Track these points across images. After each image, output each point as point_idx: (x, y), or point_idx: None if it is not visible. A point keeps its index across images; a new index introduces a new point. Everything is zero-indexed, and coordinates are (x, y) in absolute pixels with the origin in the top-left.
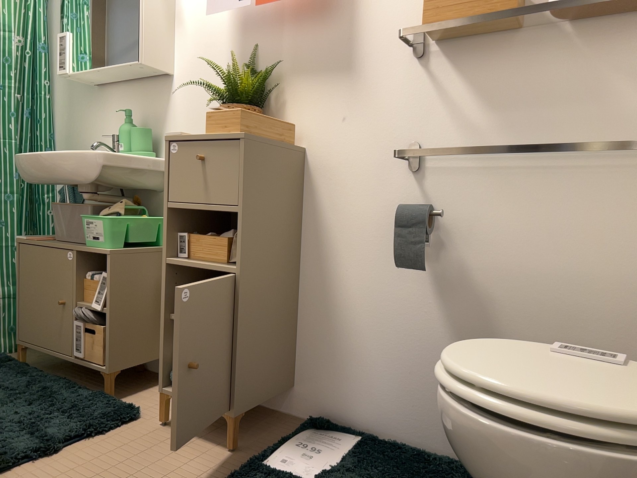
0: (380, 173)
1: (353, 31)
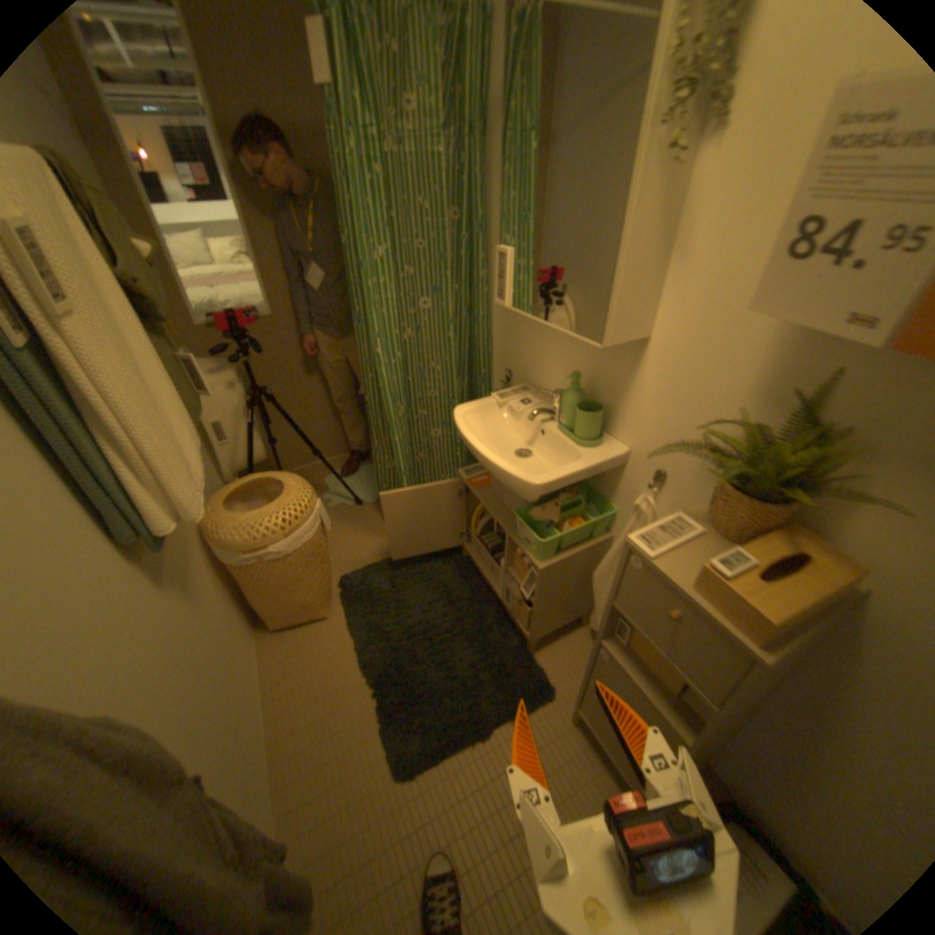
0: None
1: None
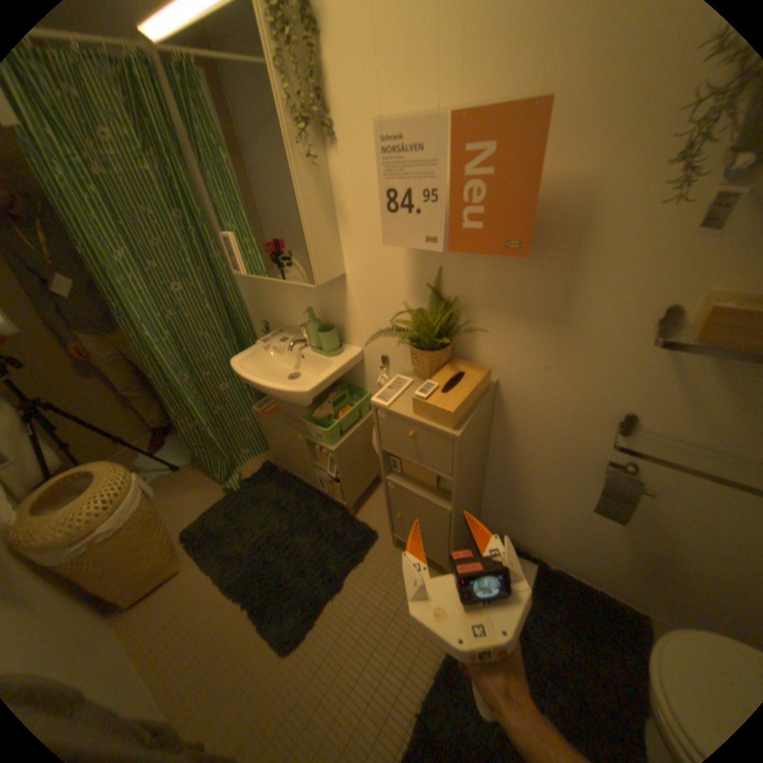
0: (584, 424)
1: (575, 282)
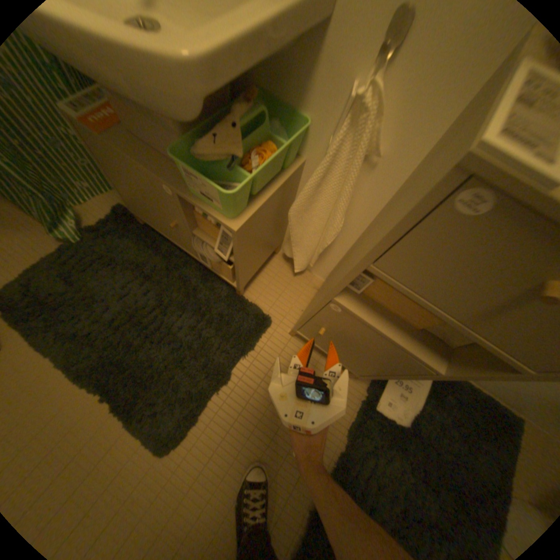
0: None
1: None
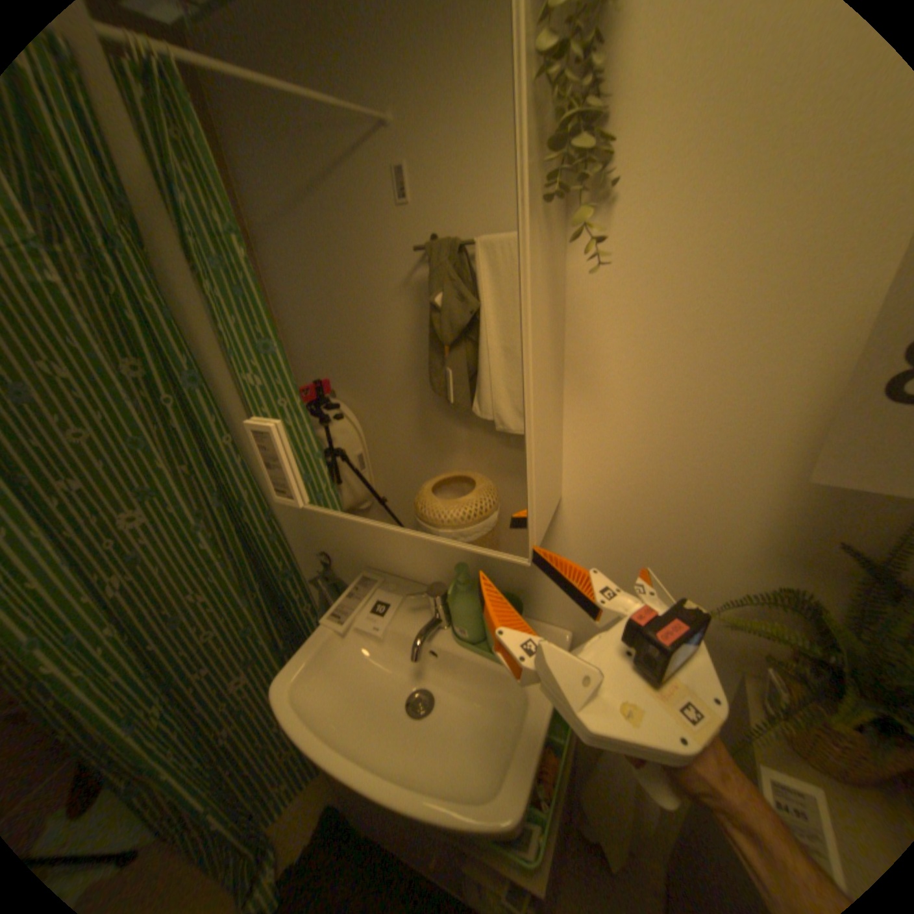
0: None
1: None
